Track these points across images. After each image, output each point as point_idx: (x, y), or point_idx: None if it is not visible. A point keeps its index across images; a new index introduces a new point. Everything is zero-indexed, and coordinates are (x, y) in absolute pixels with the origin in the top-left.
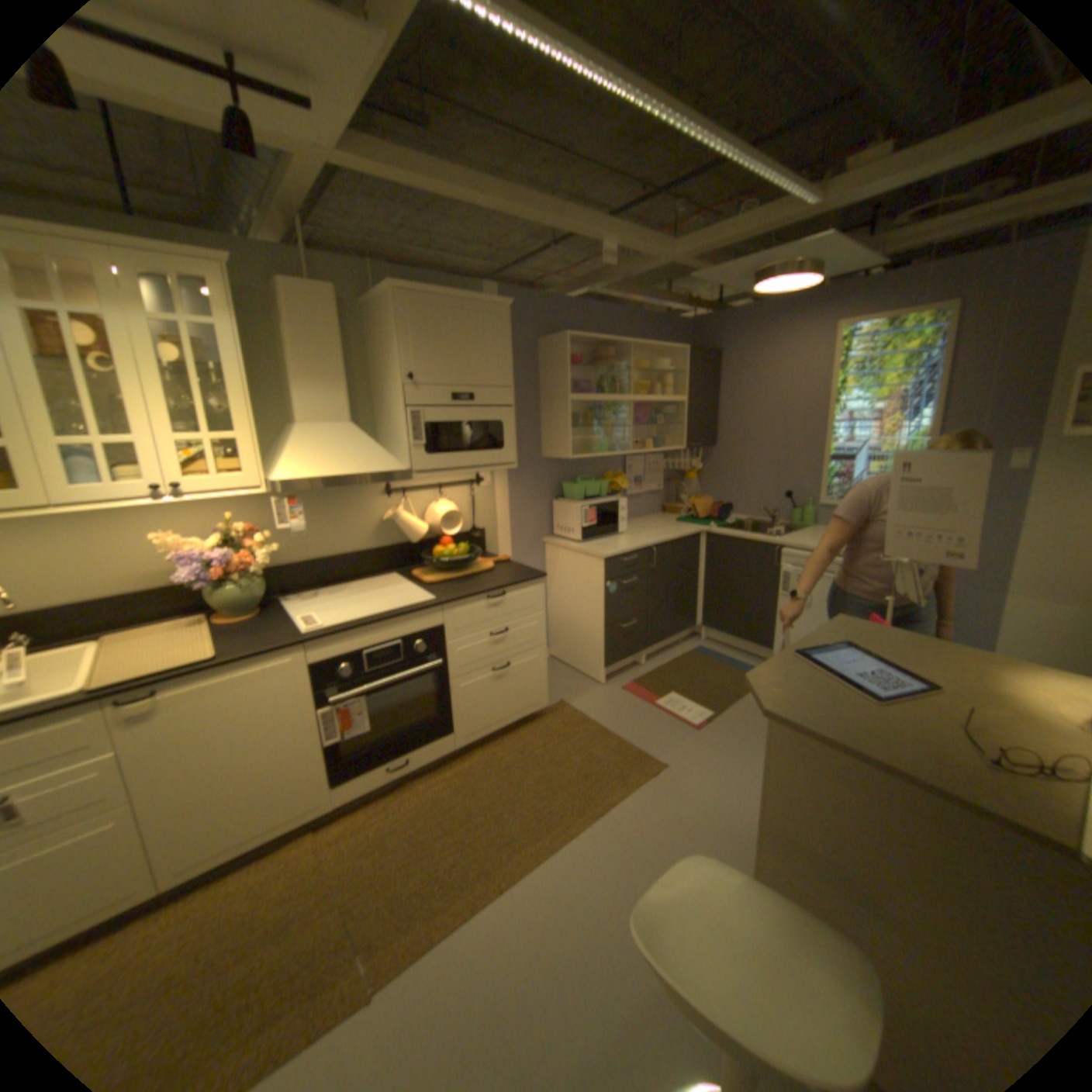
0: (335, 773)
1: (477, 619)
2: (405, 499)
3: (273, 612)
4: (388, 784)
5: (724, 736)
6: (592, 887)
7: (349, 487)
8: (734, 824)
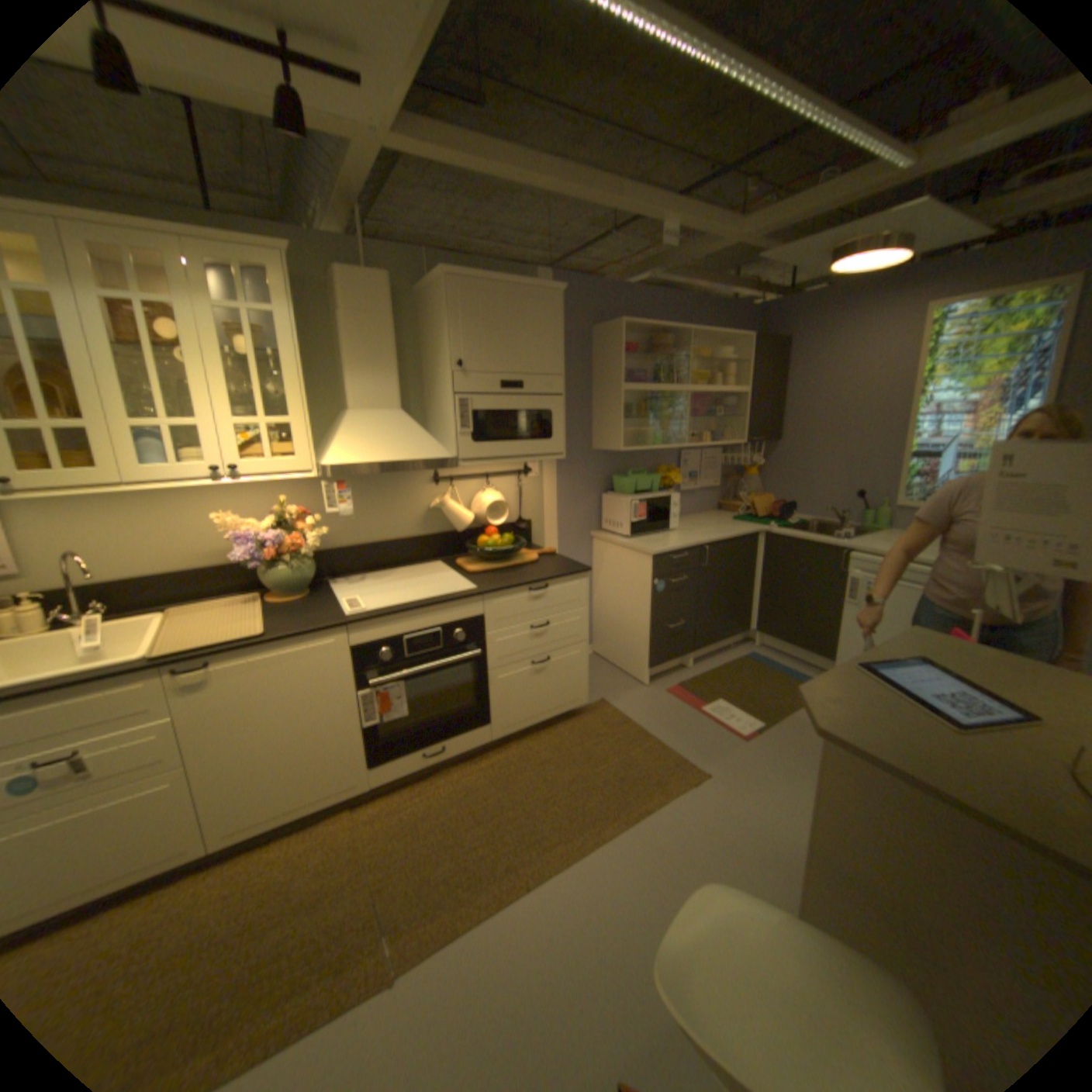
0: (374, 753)
1: (518, 610)
2: (453, 487)
3: (323, 592)
4: (424, 768)
5: (775, 750)
6: (623, 894)
7: (399, 473)
8: (781, 845)
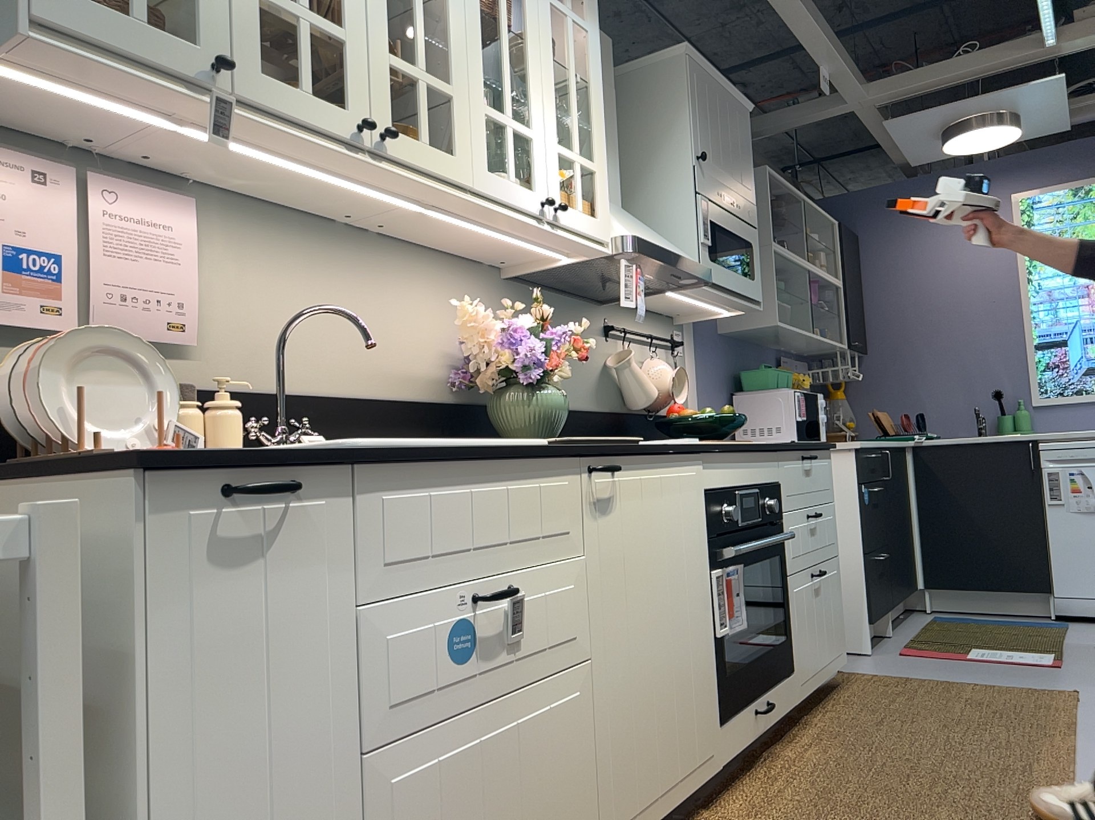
0: (723, 692)
1: (800, 485)
2: (626, 345)
3: None
4: (757, 737)
5: None
6: None
7: (579, 311)
8: None
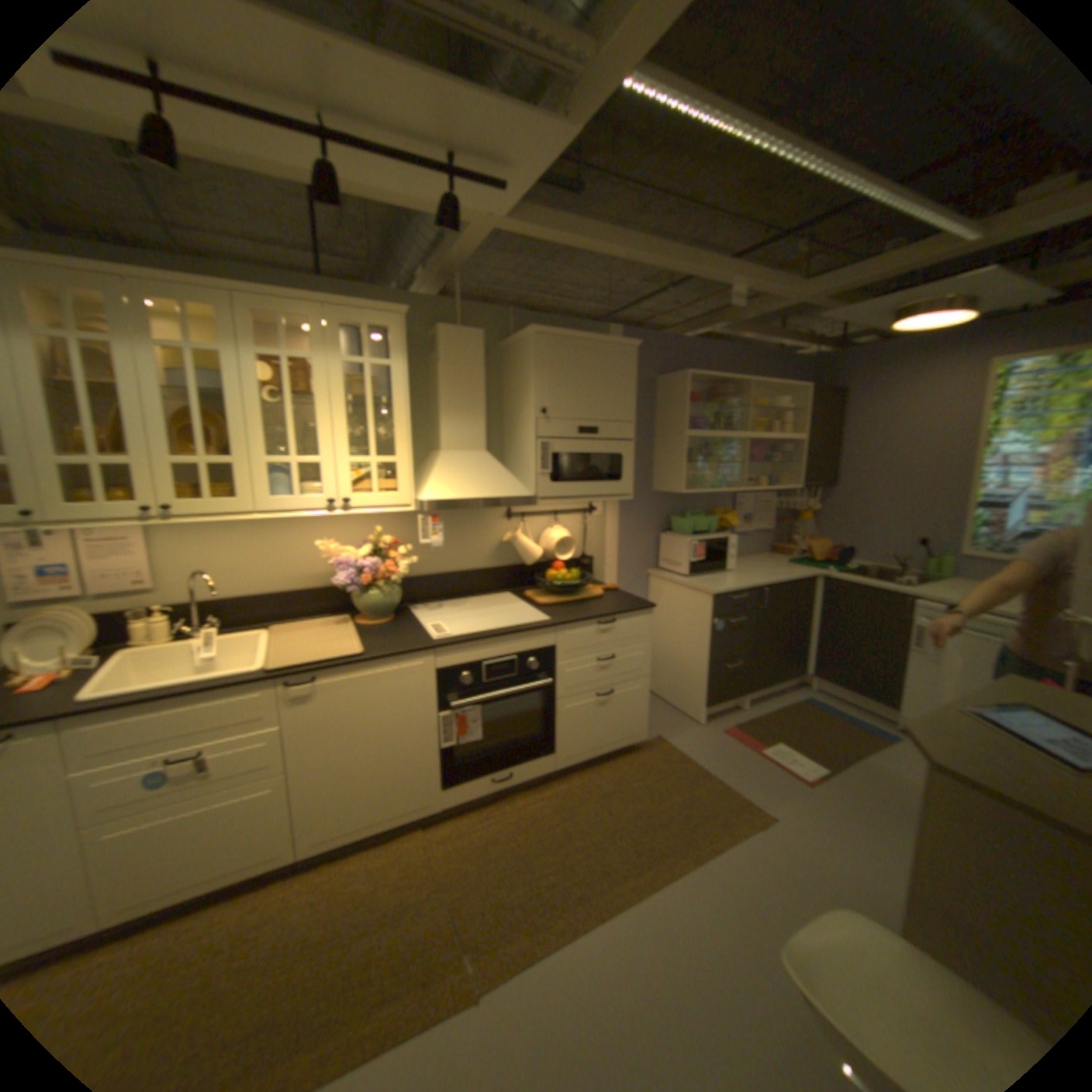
0: (449, 774)
1: (587, 642)
2: (525, 523)
3: (408, 617)
4: (493, 793)
5: (843, 799)
6: (699, 934)
7: (478, 509)
8: (859, 897)
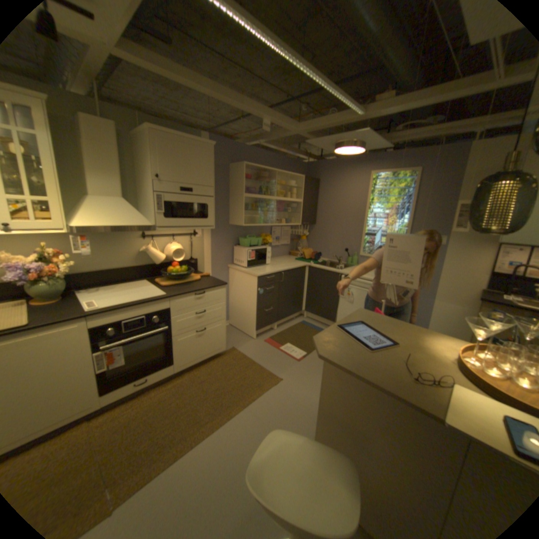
0: (103, 387)
1: (189, 305)
2: (154, 240)
3: (71, 298)
4: (135, 392)
5: (310, 364)
6: (240, 442)
7: (121, 232)
8: (311, 407)
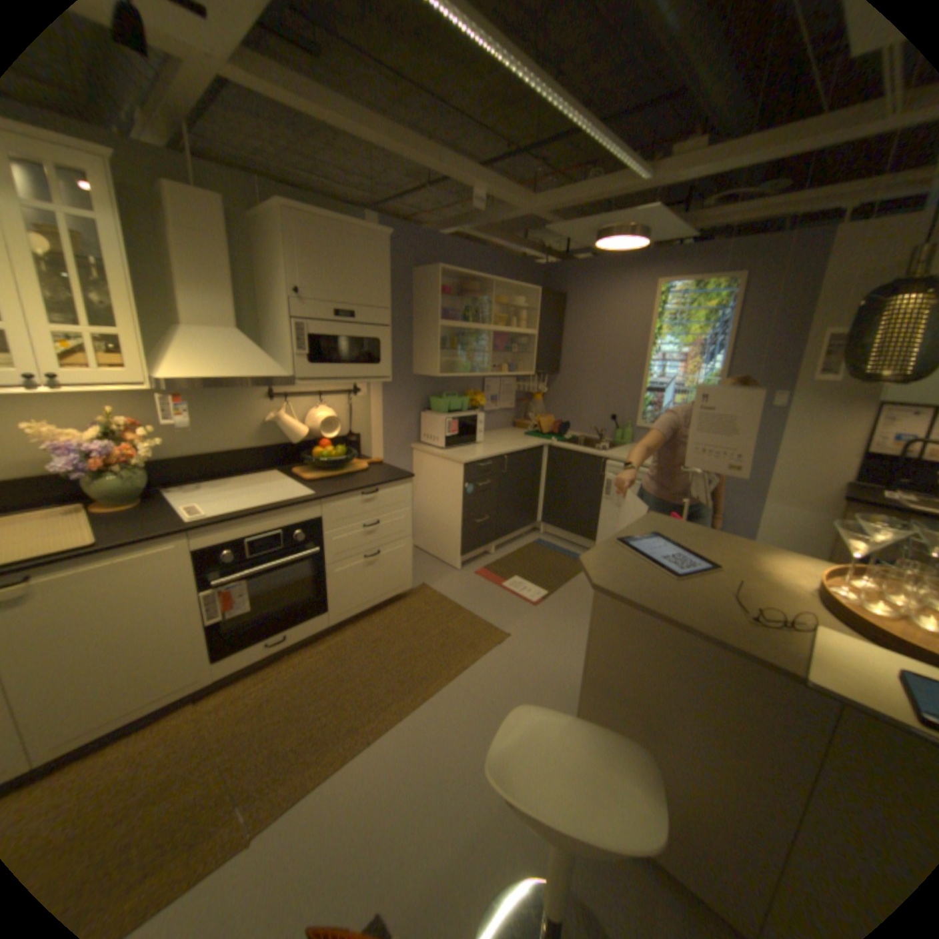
0: (217, 648)
1: (353, 512)
2: (289, 402)
3: (157, 501)
4: (267, 656)
5: (556, 610)
6: (447, 734)
7: (234, 388)
8: (561, 679)
